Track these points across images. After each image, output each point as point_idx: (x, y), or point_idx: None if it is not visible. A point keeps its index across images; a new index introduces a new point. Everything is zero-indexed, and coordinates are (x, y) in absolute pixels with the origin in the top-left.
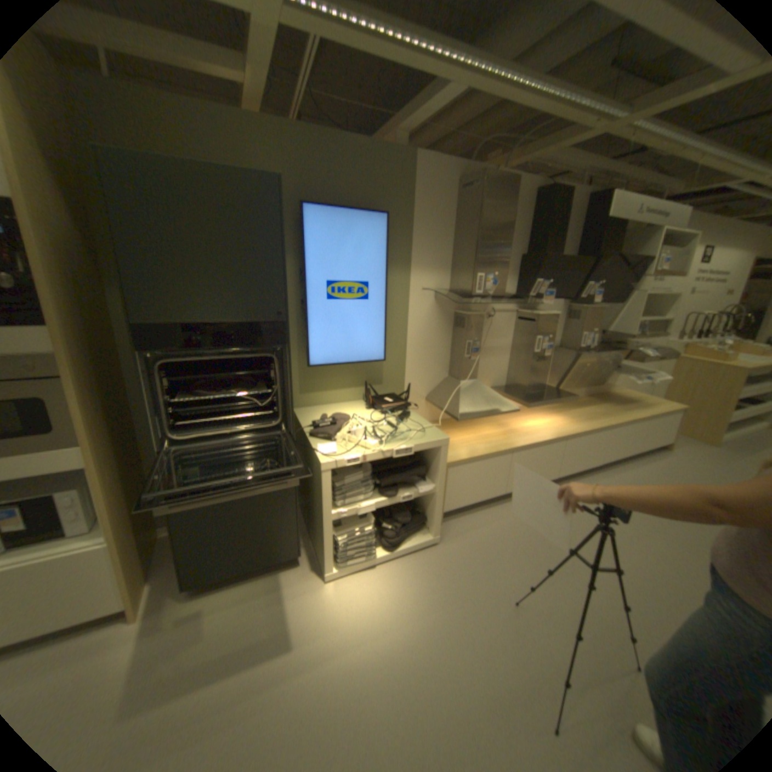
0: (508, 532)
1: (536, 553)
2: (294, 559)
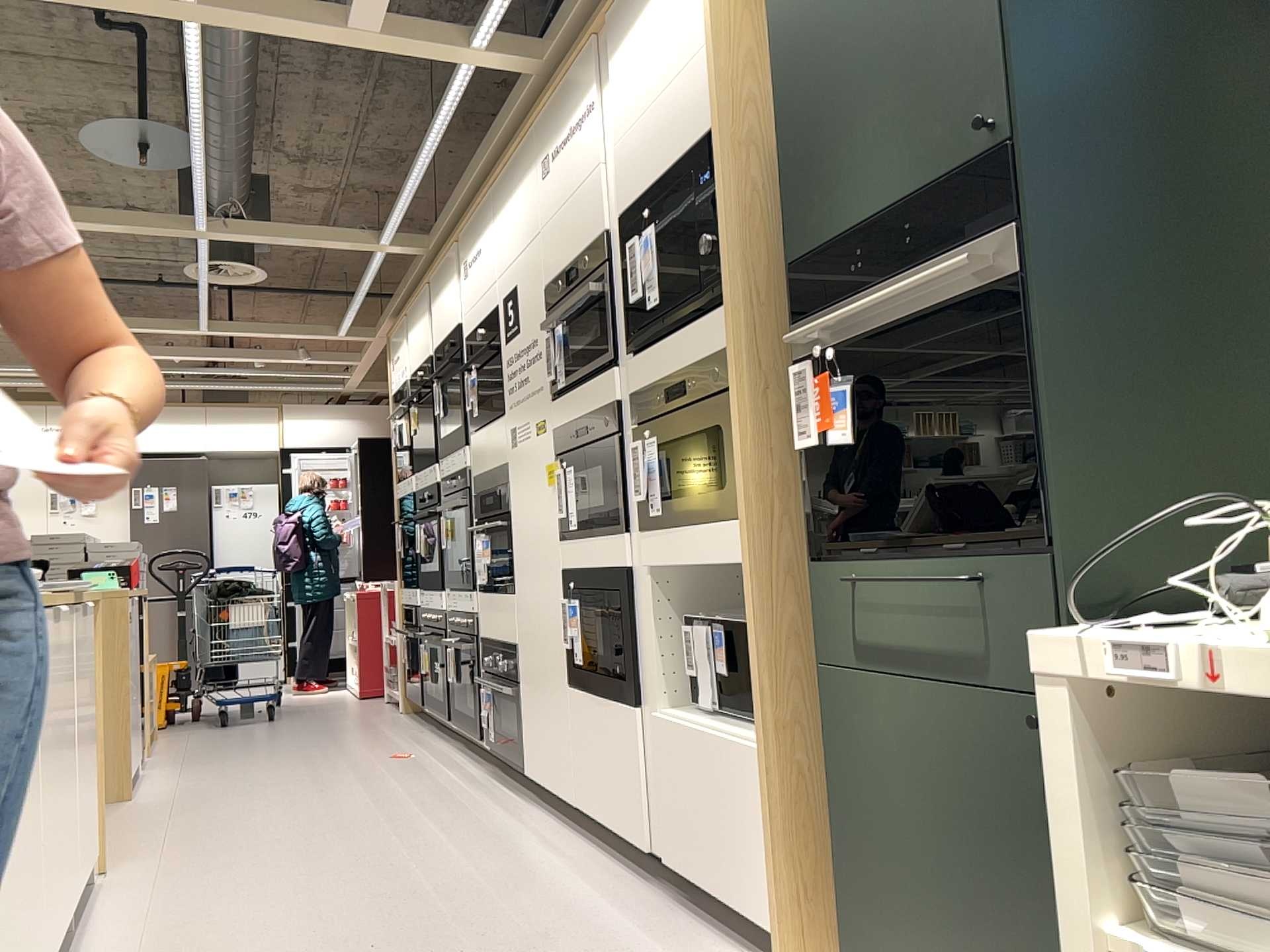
0: None
1: None
2: None
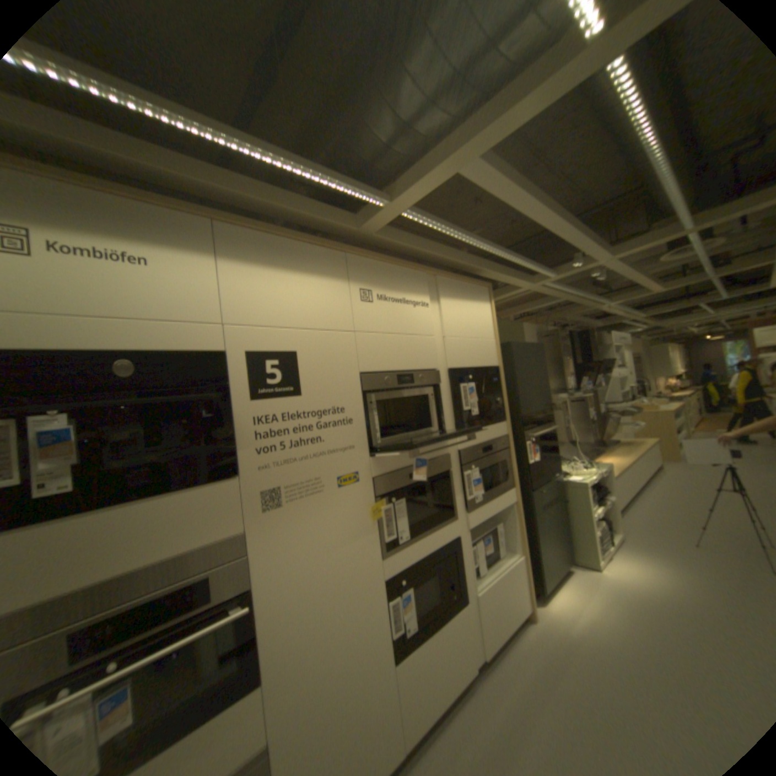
0: (647, 526)
1: (673, 528)
2: (573, 566)
